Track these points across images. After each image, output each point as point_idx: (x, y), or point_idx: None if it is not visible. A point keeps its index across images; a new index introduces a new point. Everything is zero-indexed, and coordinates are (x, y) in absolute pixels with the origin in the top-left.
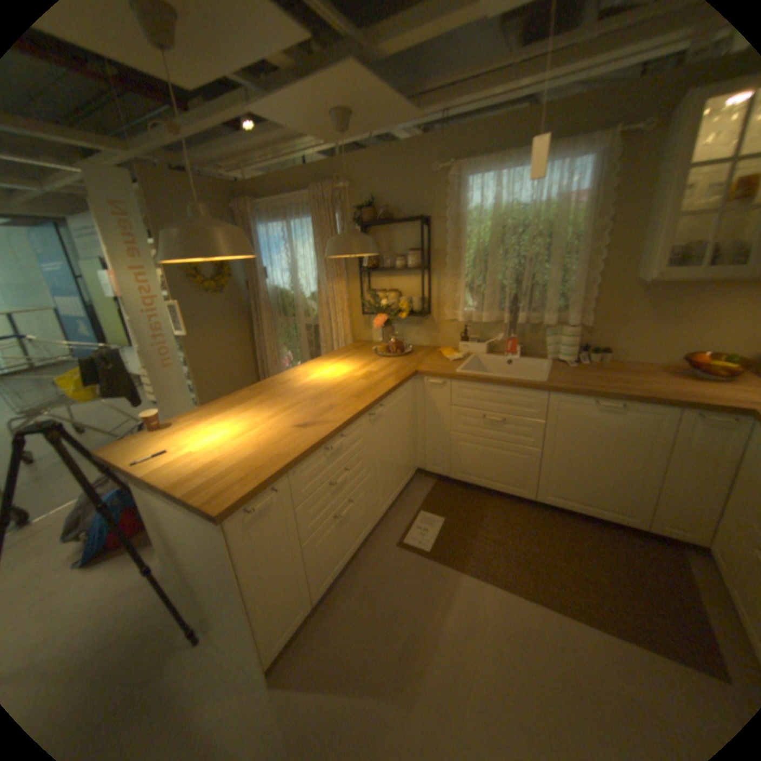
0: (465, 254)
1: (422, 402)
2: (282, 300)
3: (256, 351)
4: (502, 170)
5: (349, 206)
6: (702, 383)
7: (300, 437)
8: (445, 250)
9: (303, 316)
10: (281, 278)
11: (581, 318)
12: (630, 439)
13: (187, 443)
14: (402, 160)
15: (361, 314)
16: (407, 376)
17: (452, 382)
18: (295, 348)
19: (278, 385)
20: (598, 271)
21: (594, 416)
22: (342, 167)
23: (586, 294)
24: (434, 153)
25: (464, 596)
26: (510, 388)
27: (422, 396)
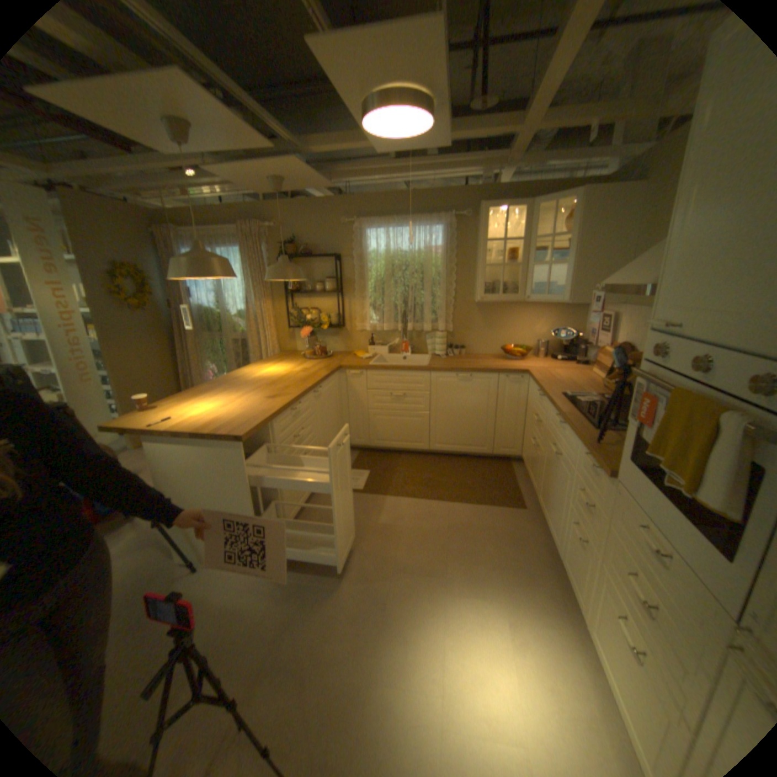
0: (369, 283)
1: (346, 390)
2: (206, 318)
3: (179, 366)
4: (389, 229)
5: (274, 241)
6: (509, 361)
7: (273, 402)
8: (353, 279)
9: (230, 331)
10: (207, 297)
11: (445, 327)
12: (475, 396)
13: (184, 413)
14: (318, 212)
15: (286, 328)
16: (335, 369)
17: (367, 372)
18: (222, 360)
19: (232, 380)
20: (452, 297)
21: (455, 385)
22: (266, 210)
23: (447, 311)
24: (342, 211)
25: (389, 506)
26: (406, 372)
27: (345, 385)
